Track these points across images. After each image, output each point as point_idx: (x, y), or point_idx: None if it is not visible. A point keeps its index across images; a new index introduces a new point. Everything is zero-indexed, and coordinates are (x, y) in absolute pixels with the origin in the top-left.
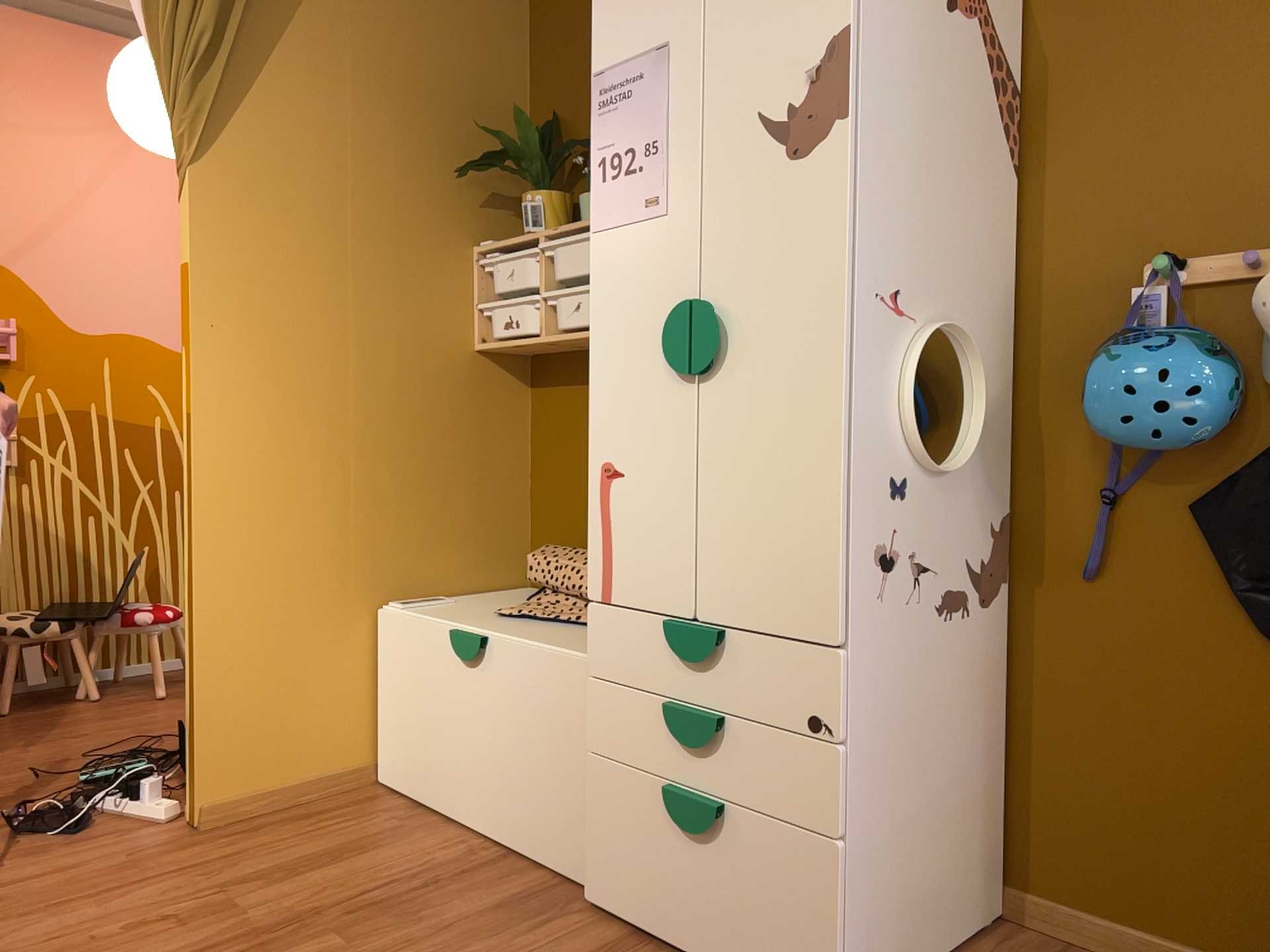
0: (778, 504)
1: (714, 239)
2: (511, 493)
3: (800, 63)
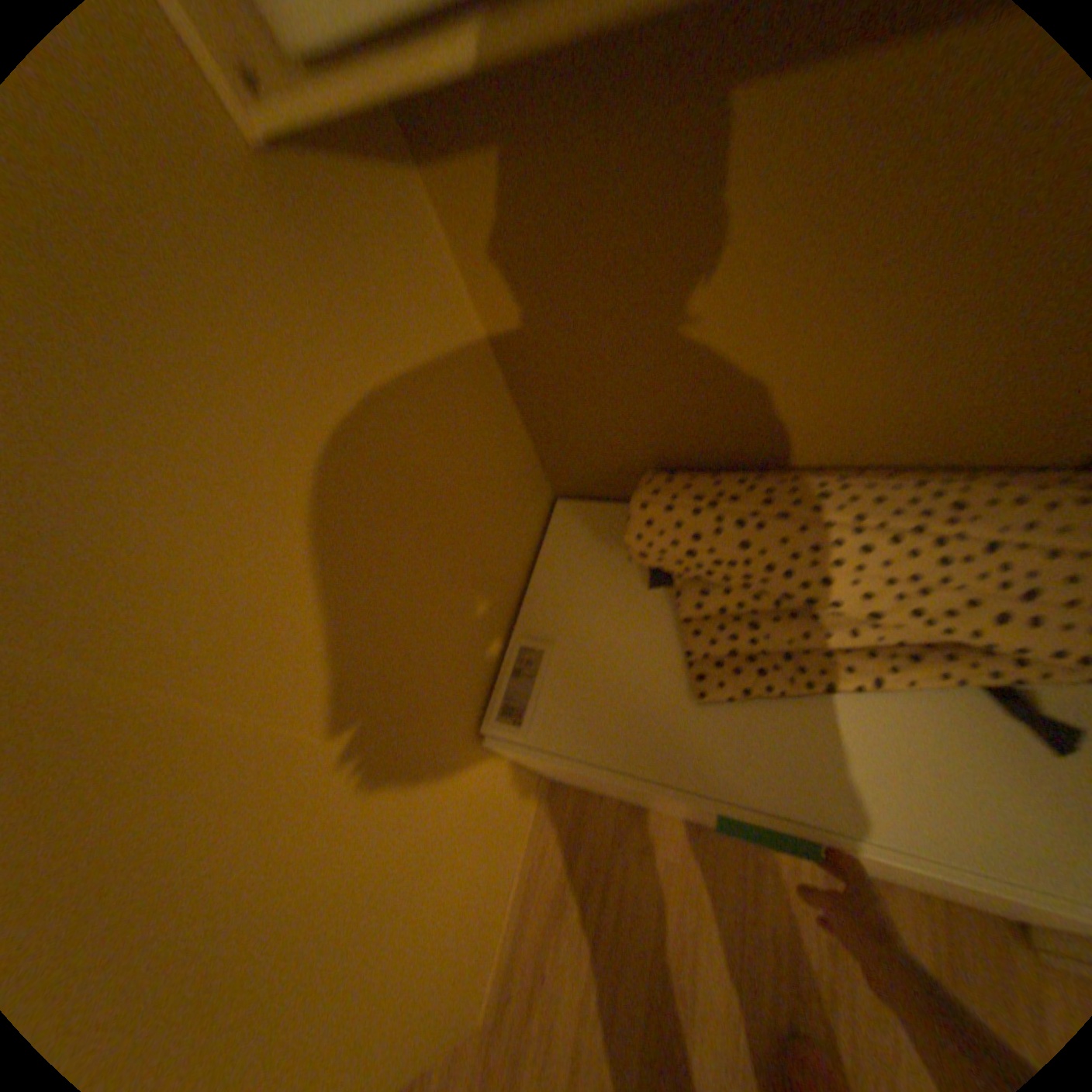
0: None
1: None
2: (494, 414)
3: None
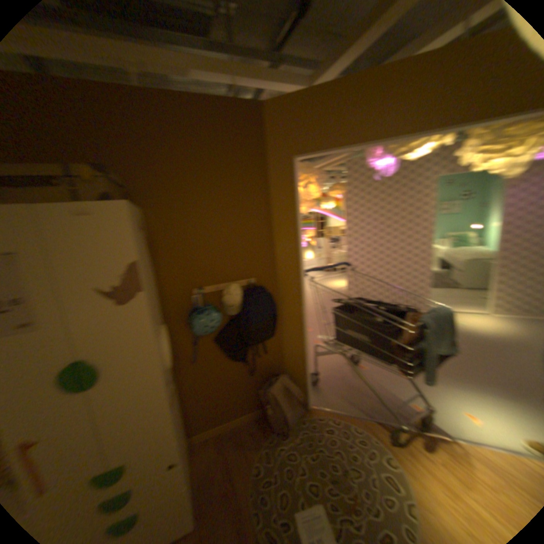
0: (136, 418)
1: (73, 339)
2: None
3: (110, 272)
